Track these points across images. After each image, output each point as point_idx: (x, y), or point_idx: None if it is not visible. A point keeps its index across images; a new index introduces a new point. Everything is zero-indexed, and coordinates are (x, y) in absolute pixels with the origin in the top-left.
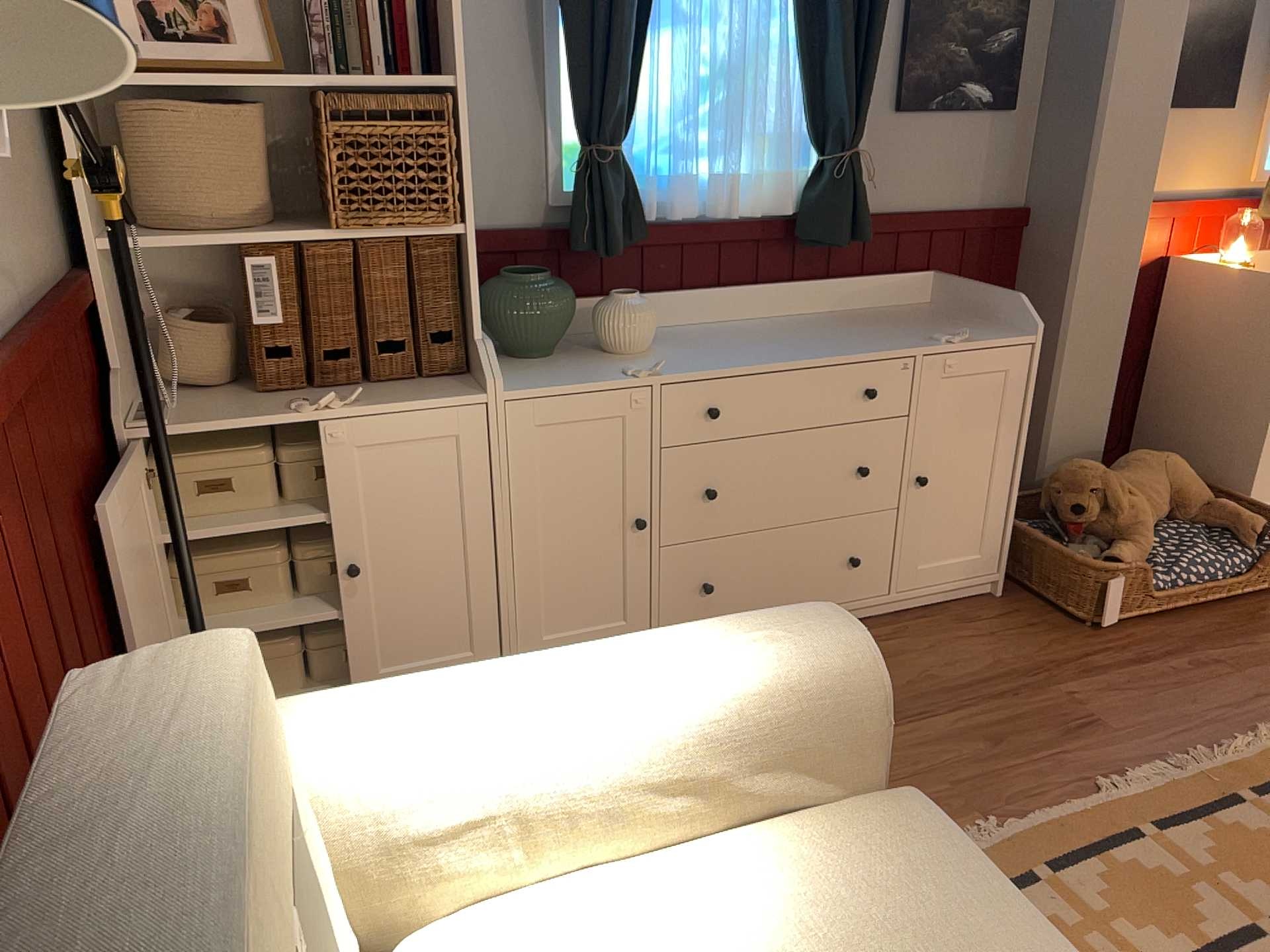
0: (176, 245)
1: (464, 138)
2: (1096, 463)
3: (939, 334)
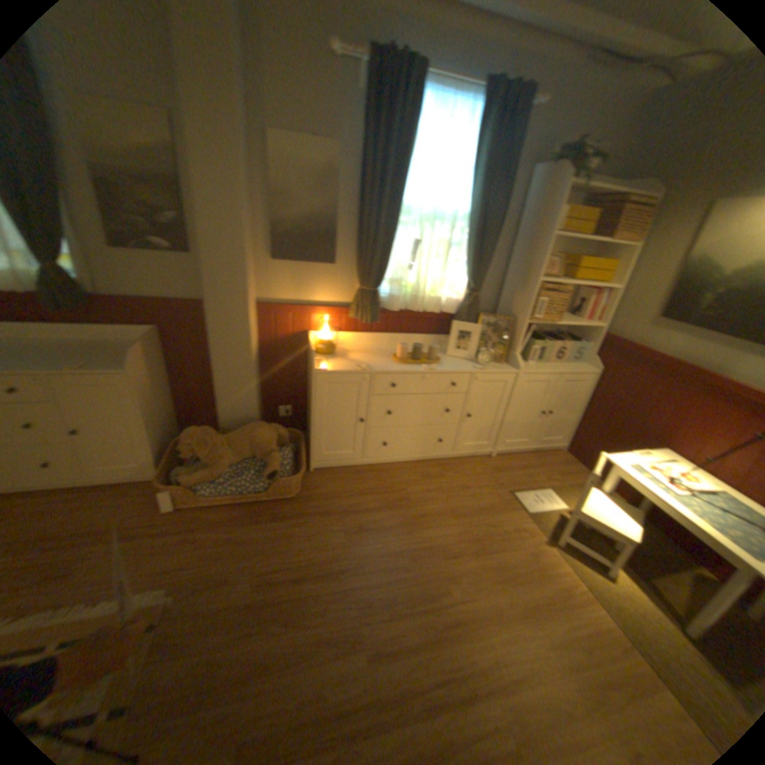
0: None
1: None
2: (204, 430)
3: (75, 364)
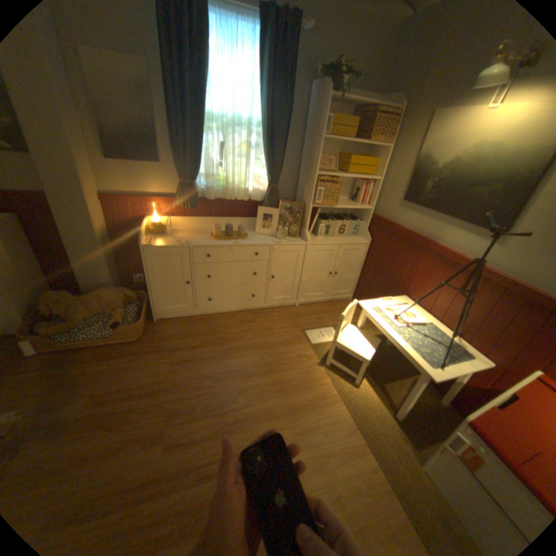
0: None
1: None
2: (58, 294)
3: None
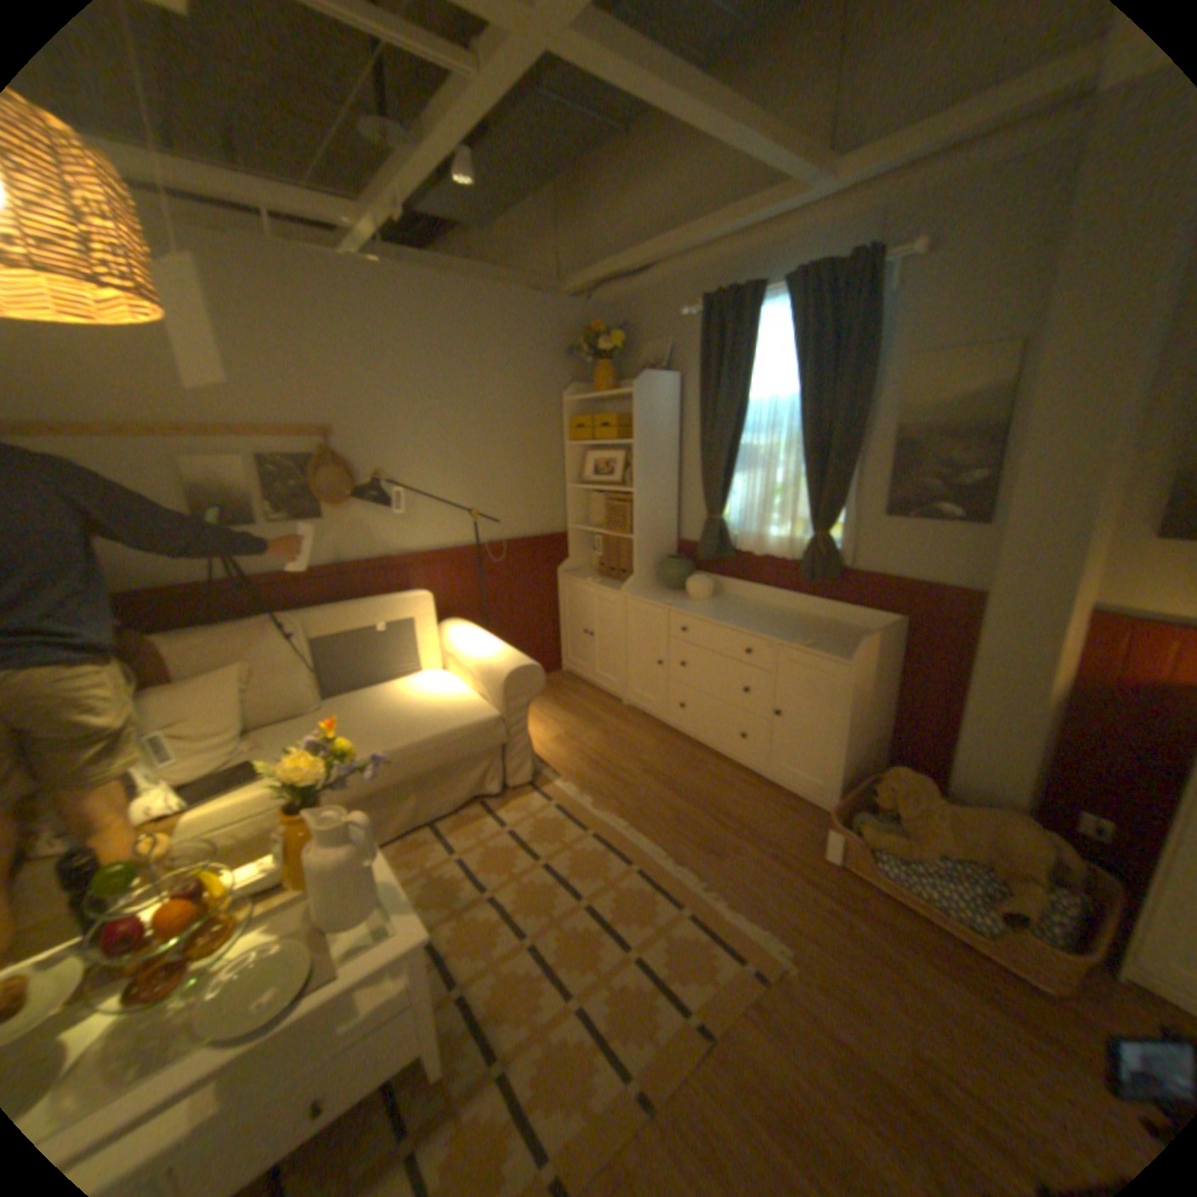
0: (581, 529)
1: (640, 509)
2: (919, 781)
3: (804, 640)
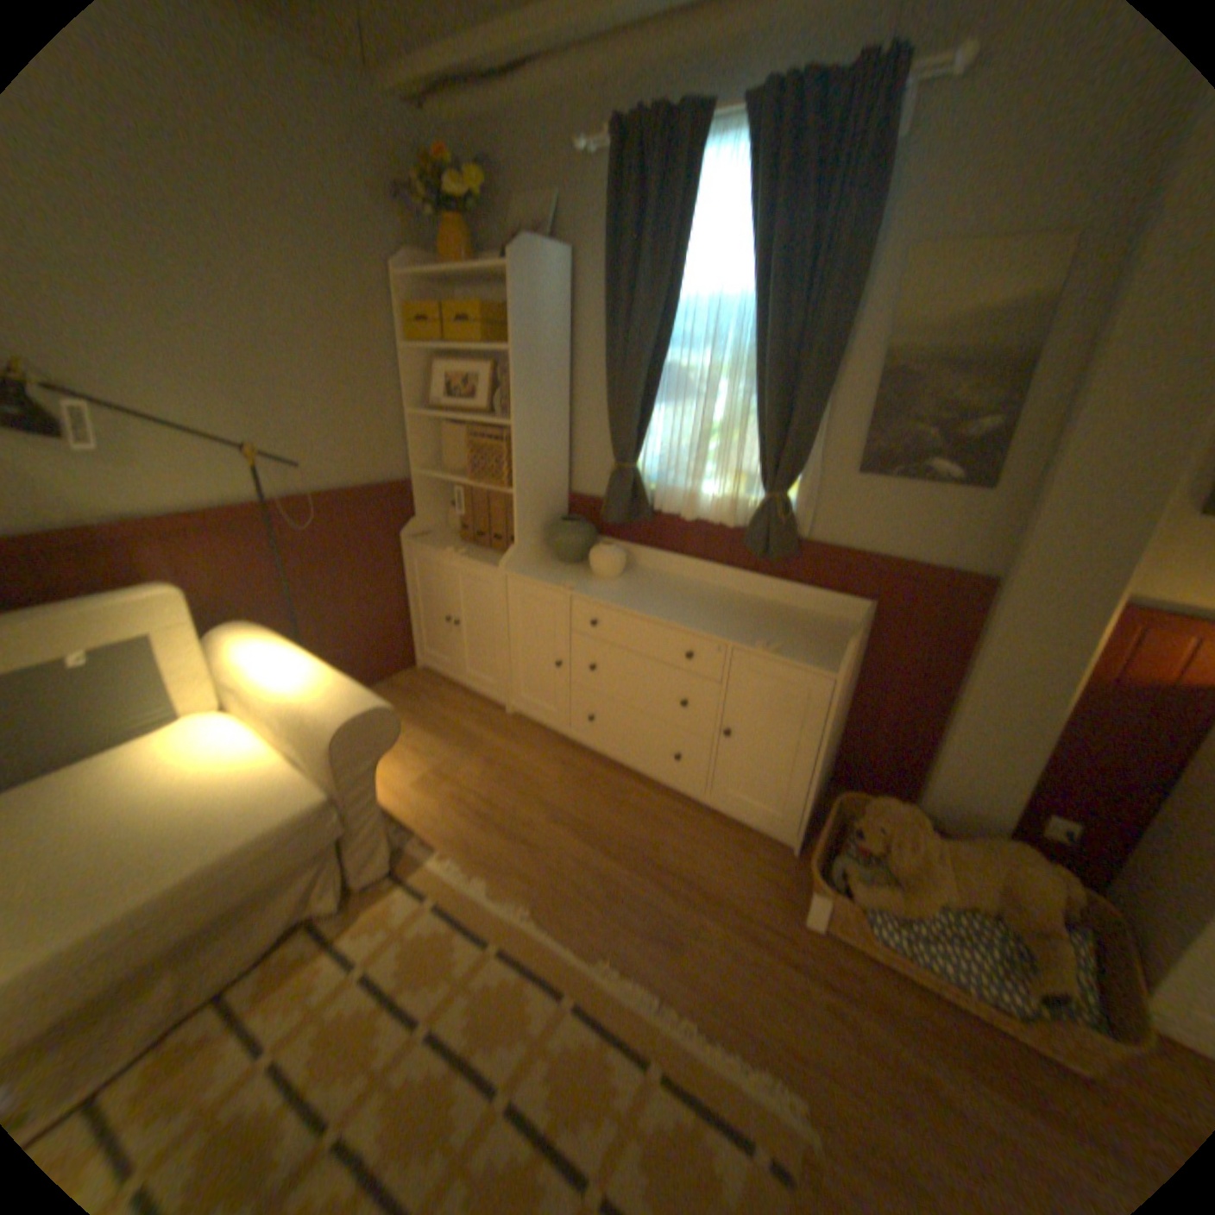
0: (431, 477)
1: (521, 451)
2: (913, 817)
3: (765, 641)
